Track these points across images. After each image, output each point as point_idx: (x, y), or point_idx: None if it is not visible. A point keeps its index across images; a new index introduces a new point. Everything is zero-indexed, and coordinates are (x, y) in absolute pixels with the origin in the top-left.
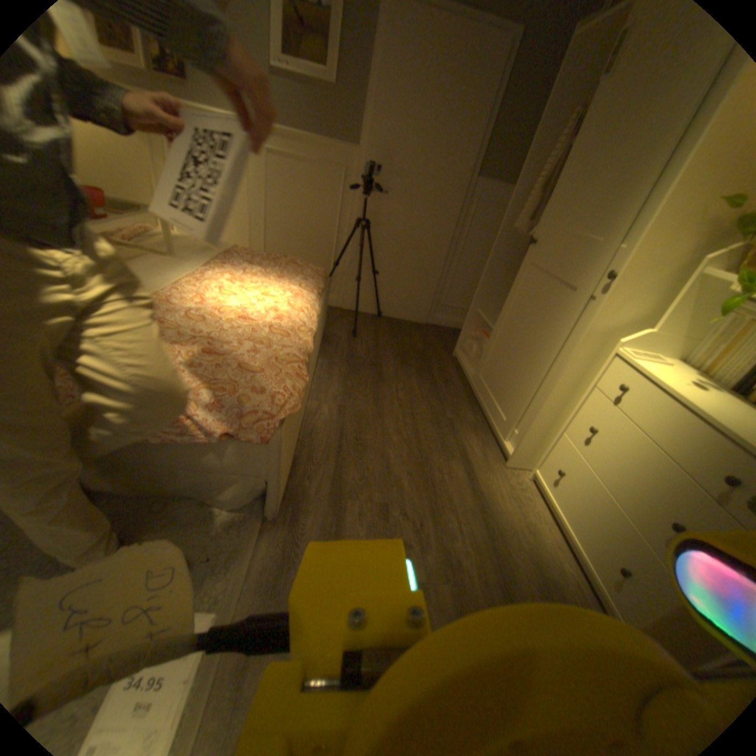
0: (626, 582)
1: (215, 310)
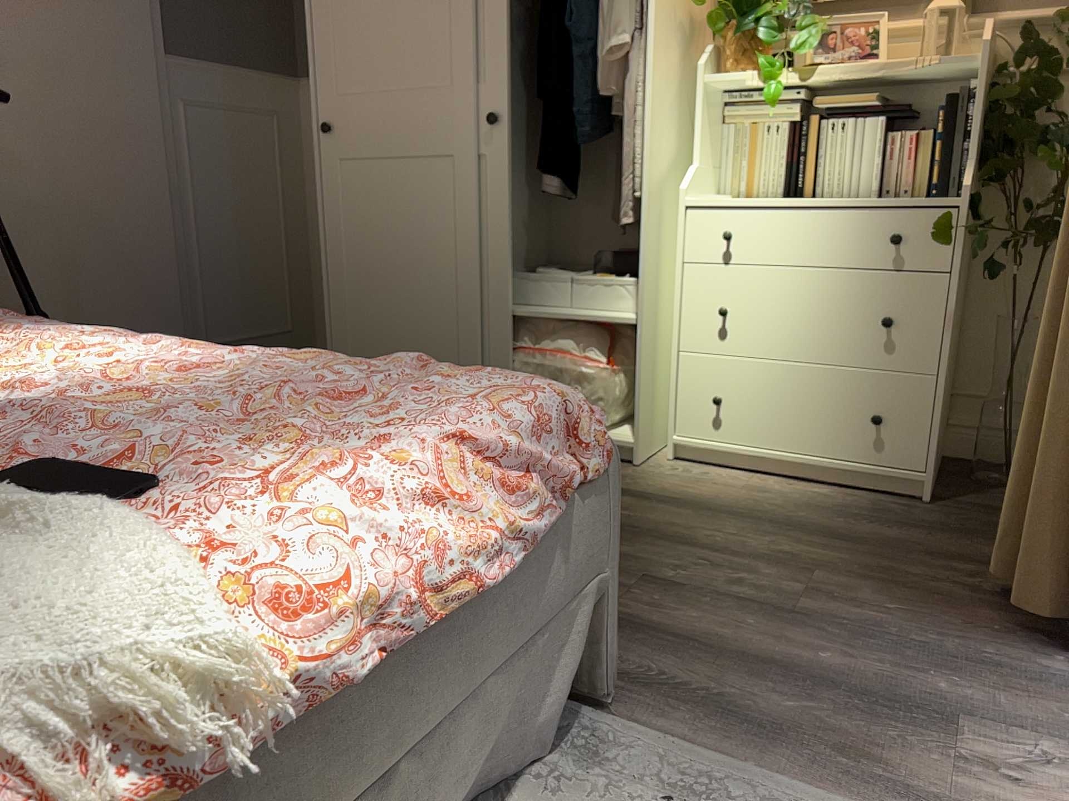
0: (882, 432)
1: (114, 384)
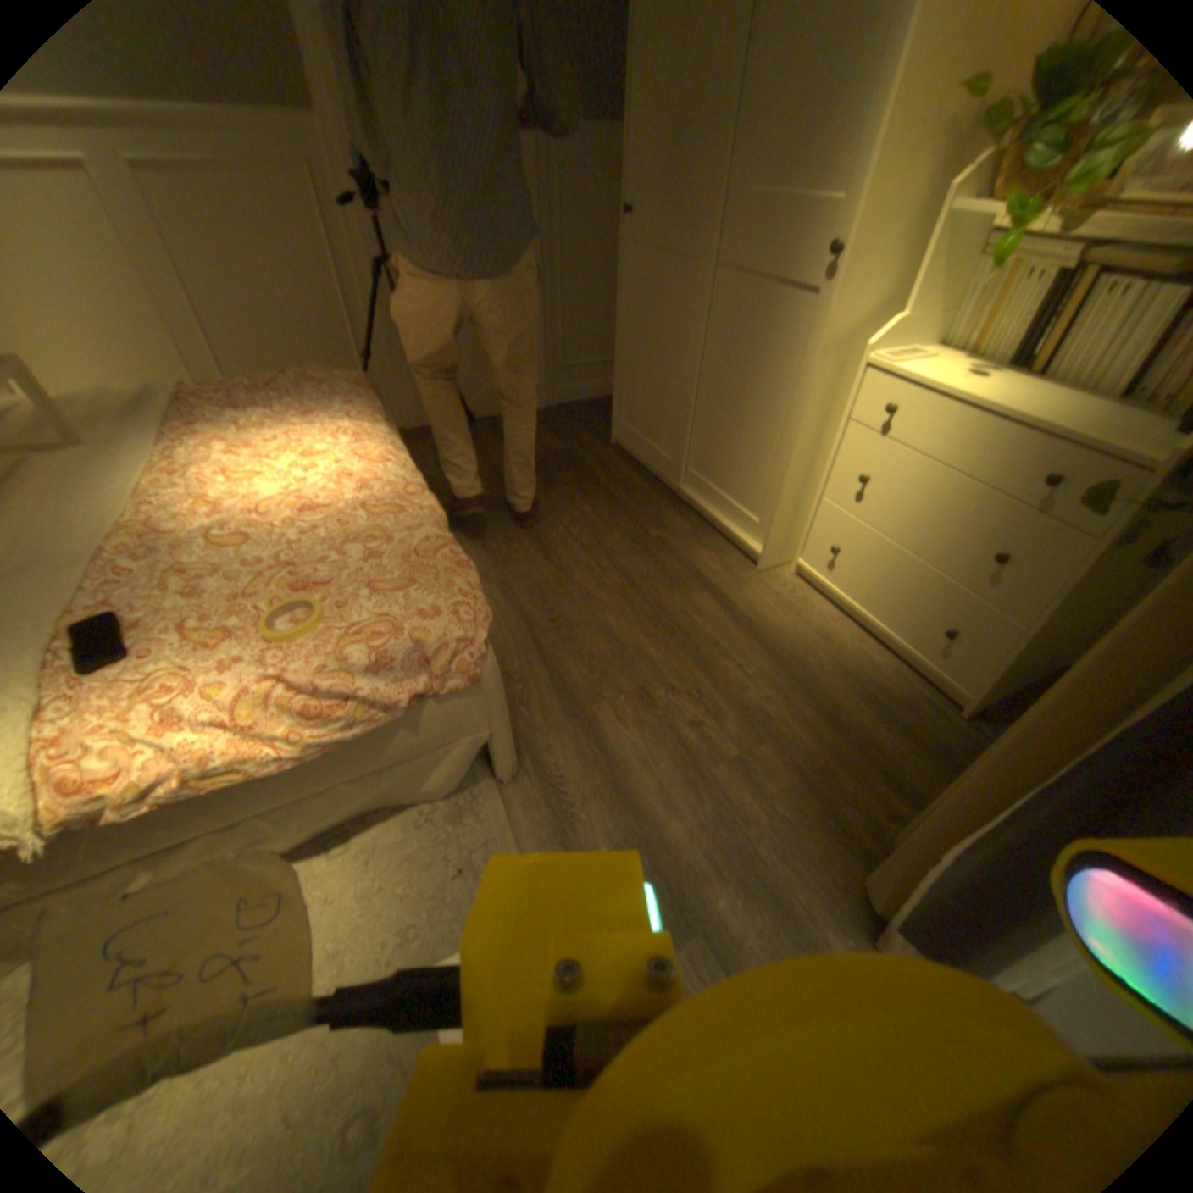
0: (956, 643)
1: (257, 516)
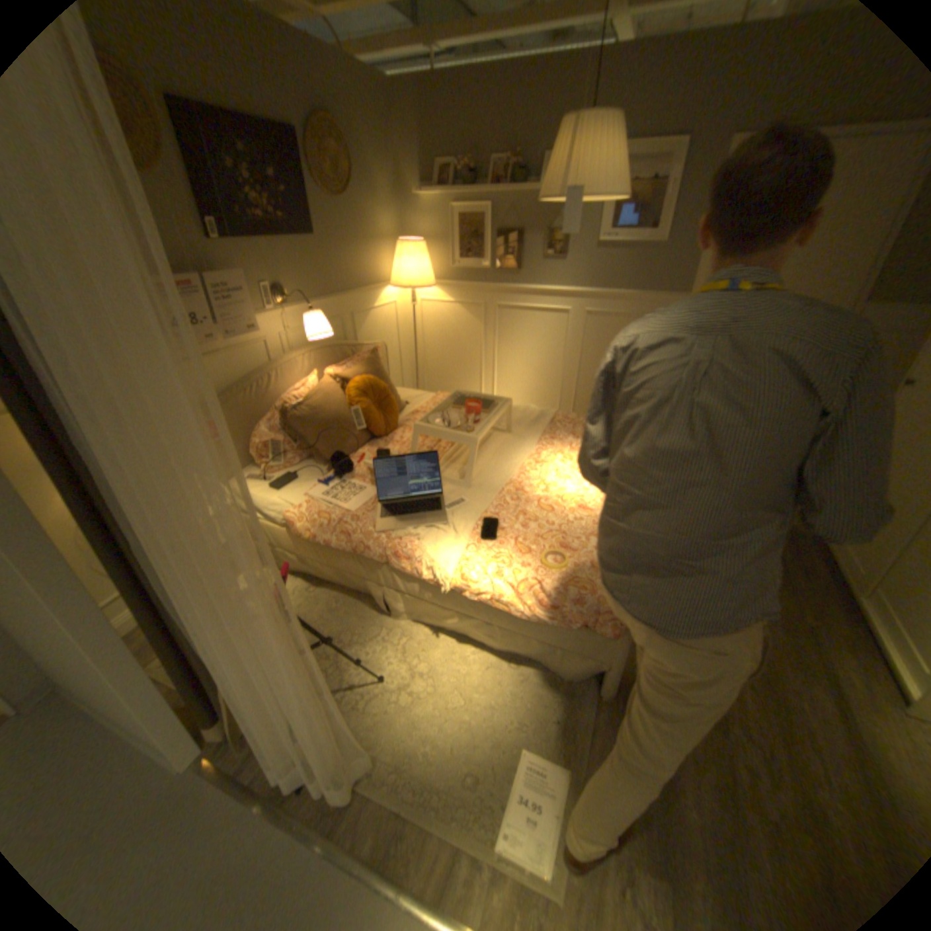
0: None
1: (560, 501)
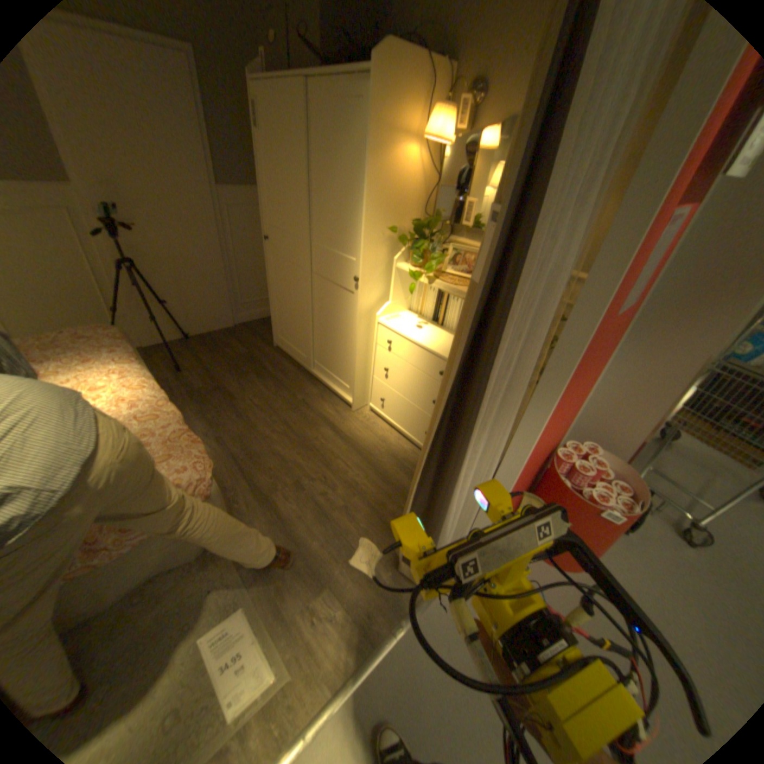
0: None
1: None
